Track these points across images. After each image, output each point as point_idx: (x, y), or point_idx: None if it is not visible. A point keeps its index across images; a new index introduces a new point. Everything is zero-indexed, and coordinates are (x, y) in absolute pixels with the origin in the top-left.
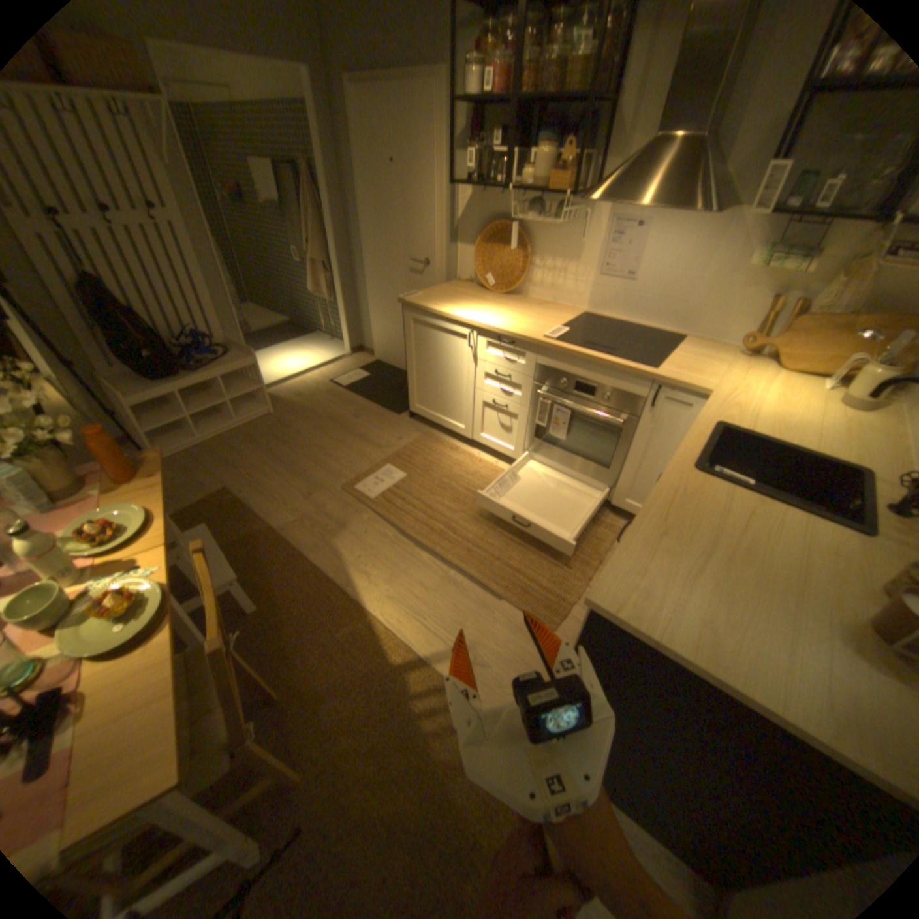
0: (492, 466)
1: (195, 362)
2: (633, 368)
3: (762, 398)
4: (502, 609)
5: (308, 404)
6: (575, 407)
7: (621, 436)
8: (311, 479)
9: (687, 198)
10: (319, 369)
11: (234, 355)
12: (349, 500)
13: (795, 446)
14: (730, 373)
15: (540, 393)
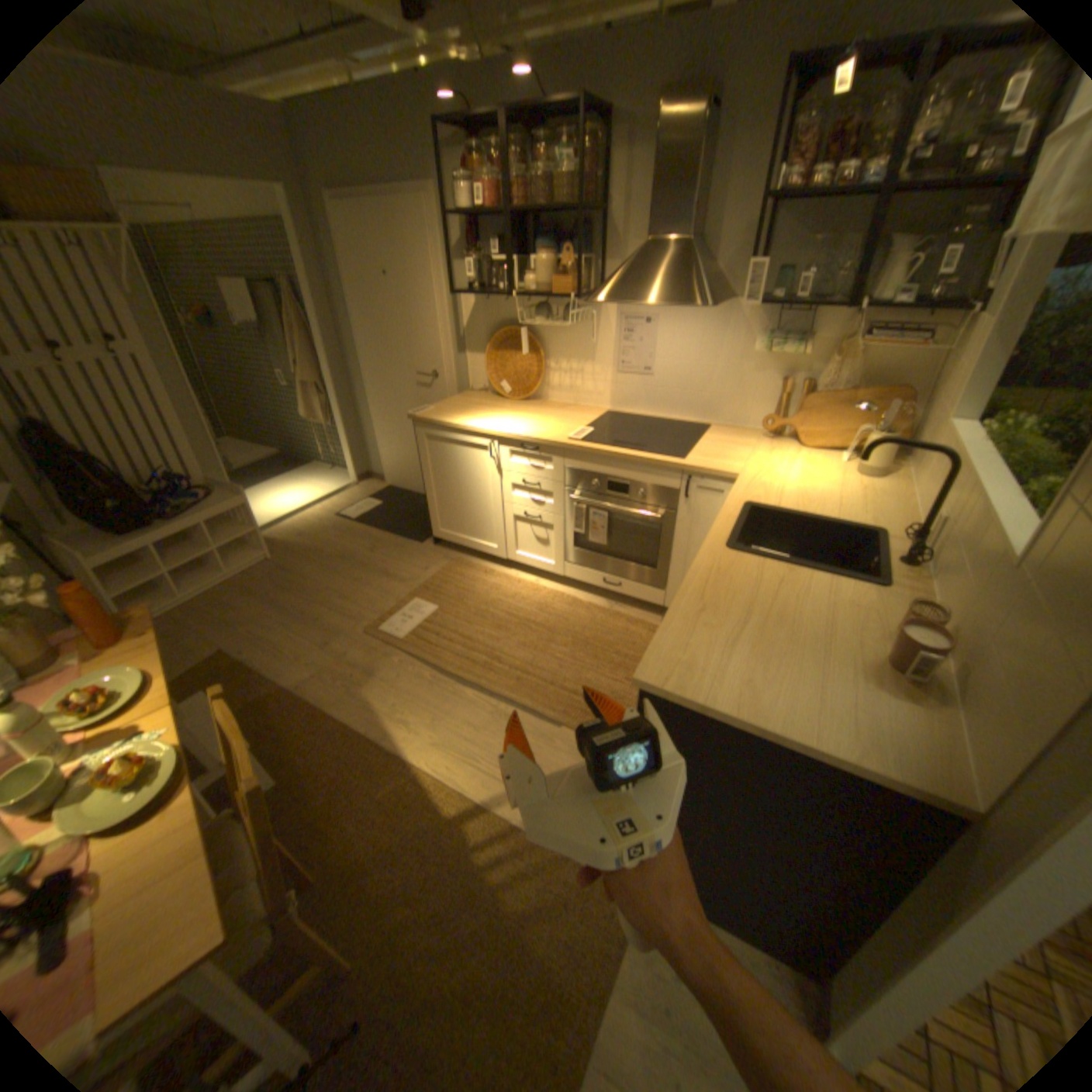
0: (533, 585)
1: (170, 508)
2: (660, 461)
3: (785, 476)
4: (562, 736)
5: (311, 543)
6: (611, 508)
7: (661, 532)
8: (326, 626)
9: (683, 296)
10: (321, 502)
11: (219, 495)
12: (373, 643)
13: (817, 516)
14: (754, 456)
15: (572, 498)
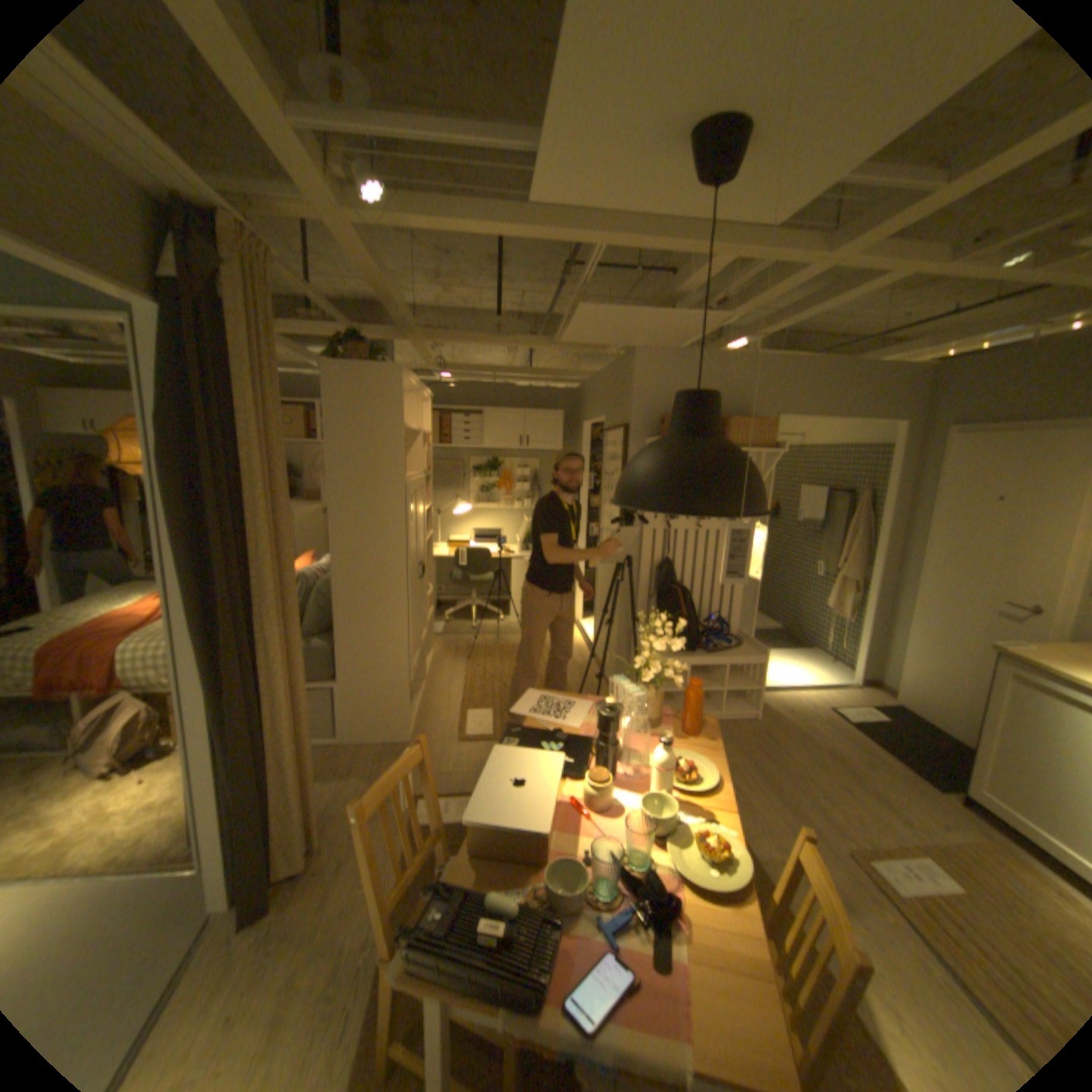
0: None
1: (709, 645)
2: None
3: None
4: None
5: (802, 726)
6: None
7: None
8: (807, 820)
9: None
10: (818, 690)
11: (747, 649)
12: (862, 878)
13: None
14: None
15: None
